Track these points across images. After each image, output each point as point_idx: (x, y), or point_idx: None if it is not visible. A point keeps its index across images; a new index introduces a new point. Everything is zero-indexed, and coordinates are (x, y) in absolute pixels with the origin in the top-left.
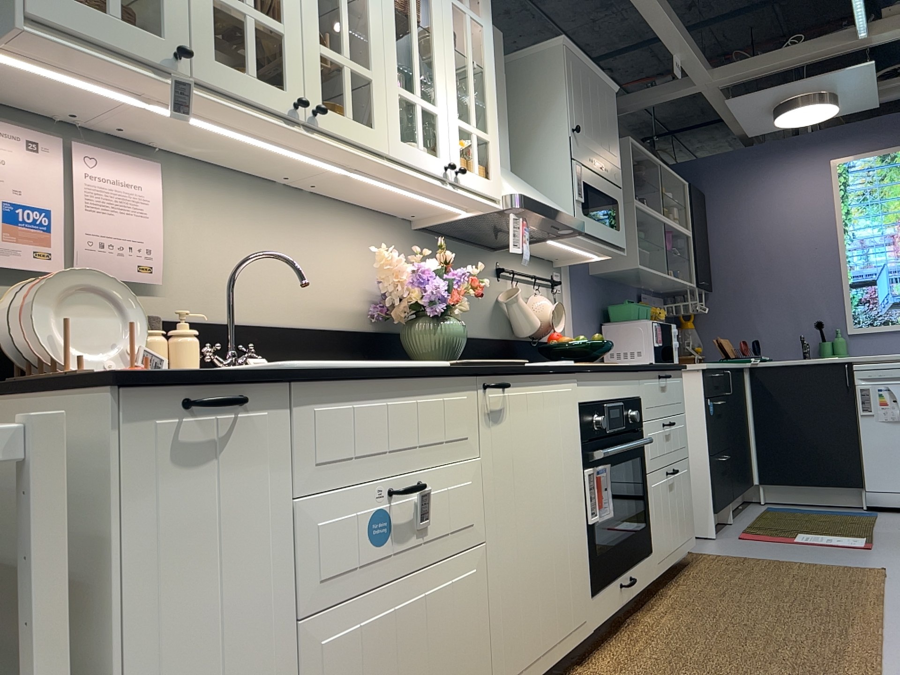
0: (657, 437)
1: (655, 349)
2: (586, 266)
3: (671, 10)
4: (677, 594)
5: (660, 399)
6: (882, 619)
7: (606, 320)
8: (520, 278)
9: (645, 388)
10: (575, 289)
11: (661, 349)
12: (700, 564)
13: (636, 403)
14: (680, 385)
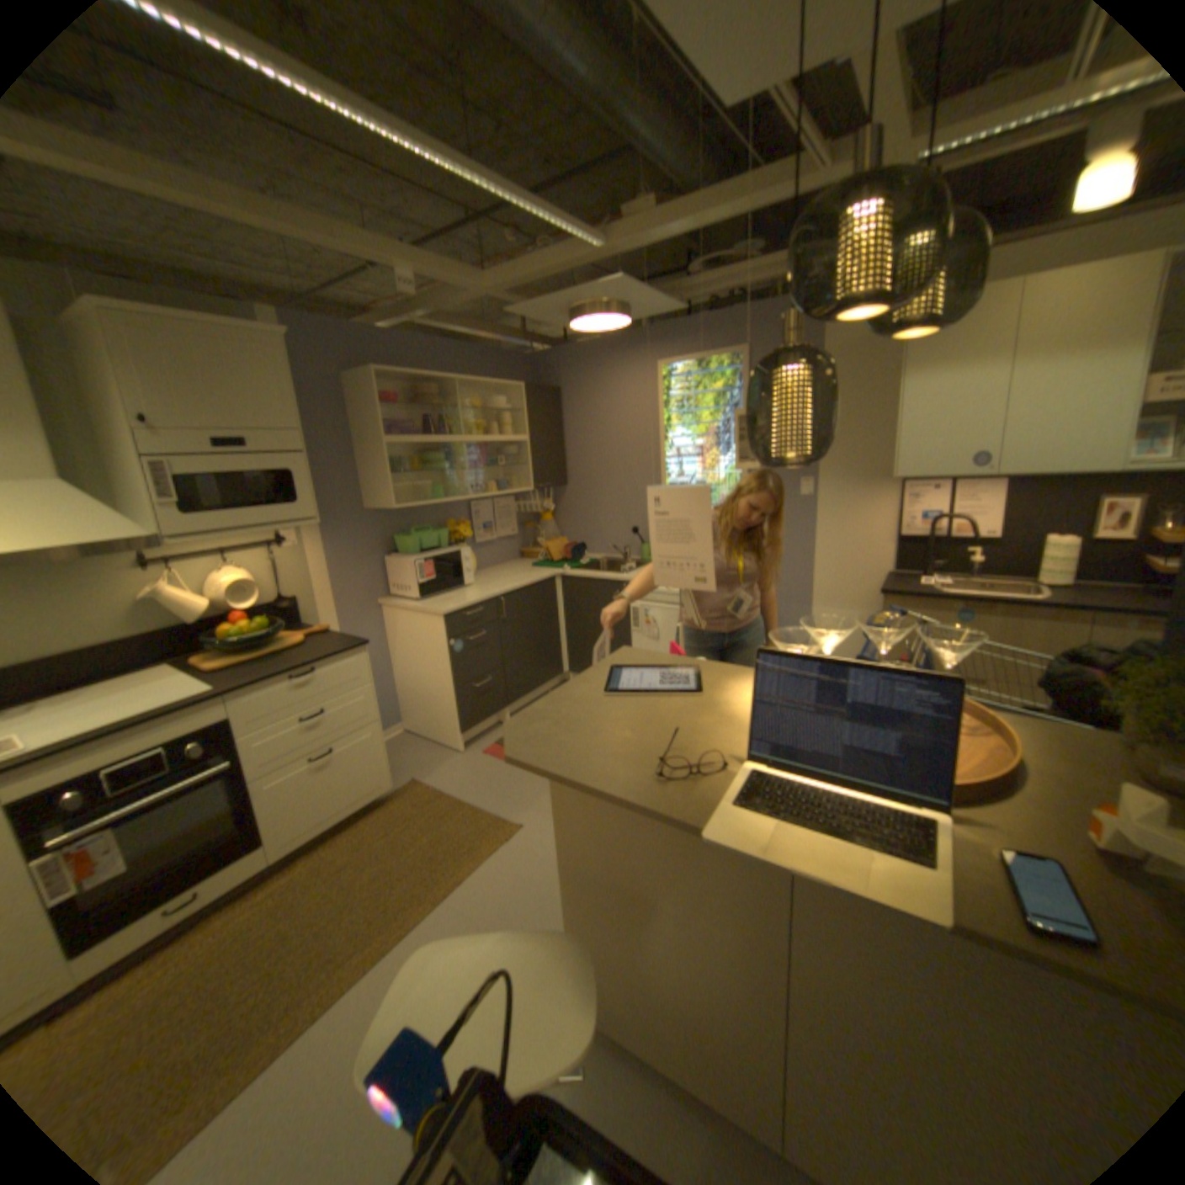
0: (277, 743)
1: (422, 588)
2: (353, 506)
3: (335, 226)
4: (303, 872)
5: (287, 704)
6: (404, 940)
7: (396, 550)
8: (195, 558)
9: (238, 710)
10: (328, 536)
11: (430, 586)
12: (390, 810)
13: (210, 734)
14: (354, 666)
